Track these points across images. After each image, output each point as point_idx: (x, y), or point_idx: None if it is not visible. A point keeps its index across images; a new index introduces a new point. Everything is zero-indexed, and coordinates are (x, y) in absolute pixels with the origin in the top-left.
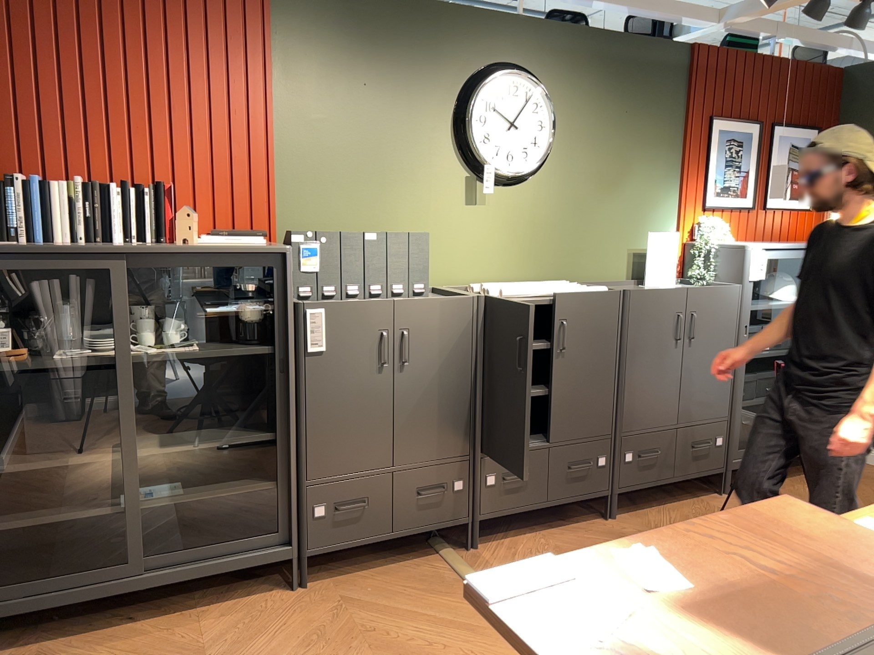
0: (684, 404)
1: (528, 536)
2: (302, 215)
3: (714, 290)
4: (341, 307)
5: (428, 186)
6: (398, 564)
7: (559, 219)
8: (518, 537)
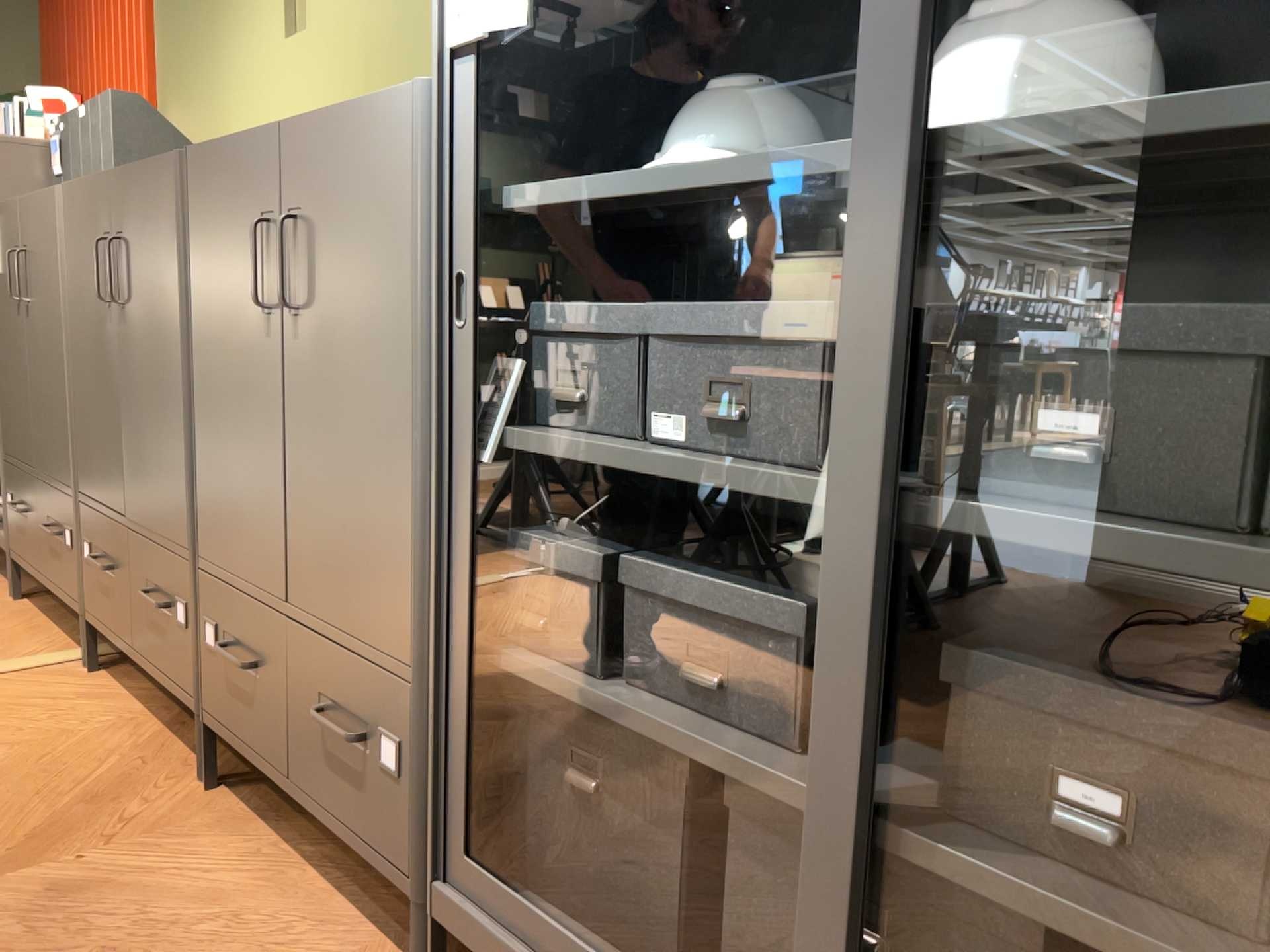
0: (294, 543)
1: (135, 707)
2: (171, 113)
3: (338, 119)
4: (0, 212)
5: (250, 23)
6: (61, 634)
7: (402, 24)
8: (134, 700)
